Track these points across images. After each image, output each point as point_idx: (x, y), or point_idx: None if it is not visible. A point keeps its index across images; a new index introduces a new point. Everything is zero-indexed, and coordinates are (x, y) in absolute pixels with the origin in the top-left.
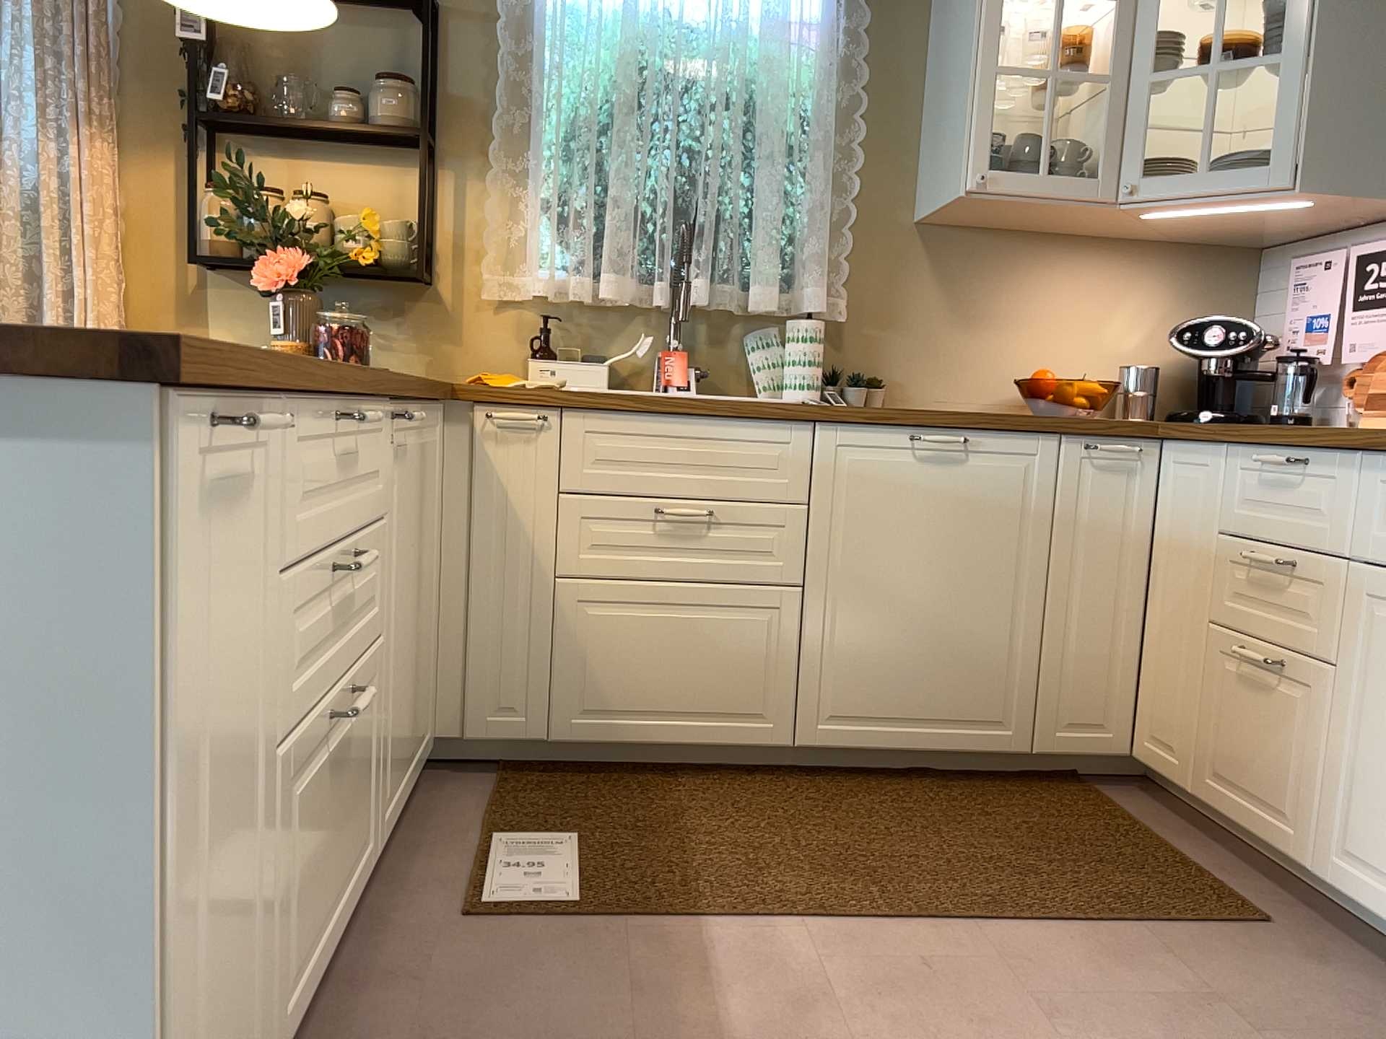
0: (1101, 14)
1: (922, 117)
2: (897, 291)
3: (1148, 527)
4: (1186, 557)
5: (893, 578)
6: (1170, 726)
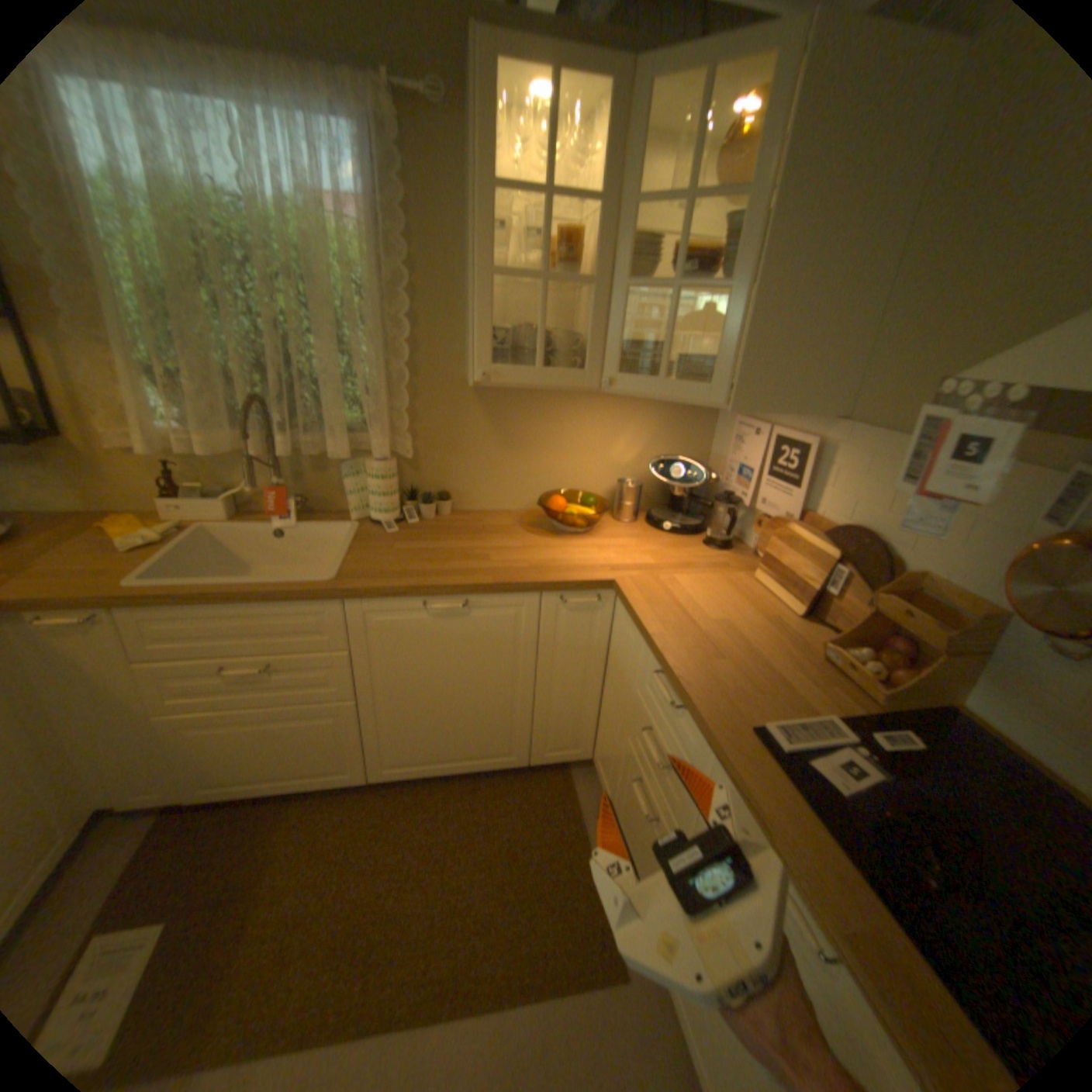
0: (601, 204)
1: (465, 286)
2: (456, 429)
3: (605, 642)
4: (621, 681)
5: (421, 689)
6: (607, 768)
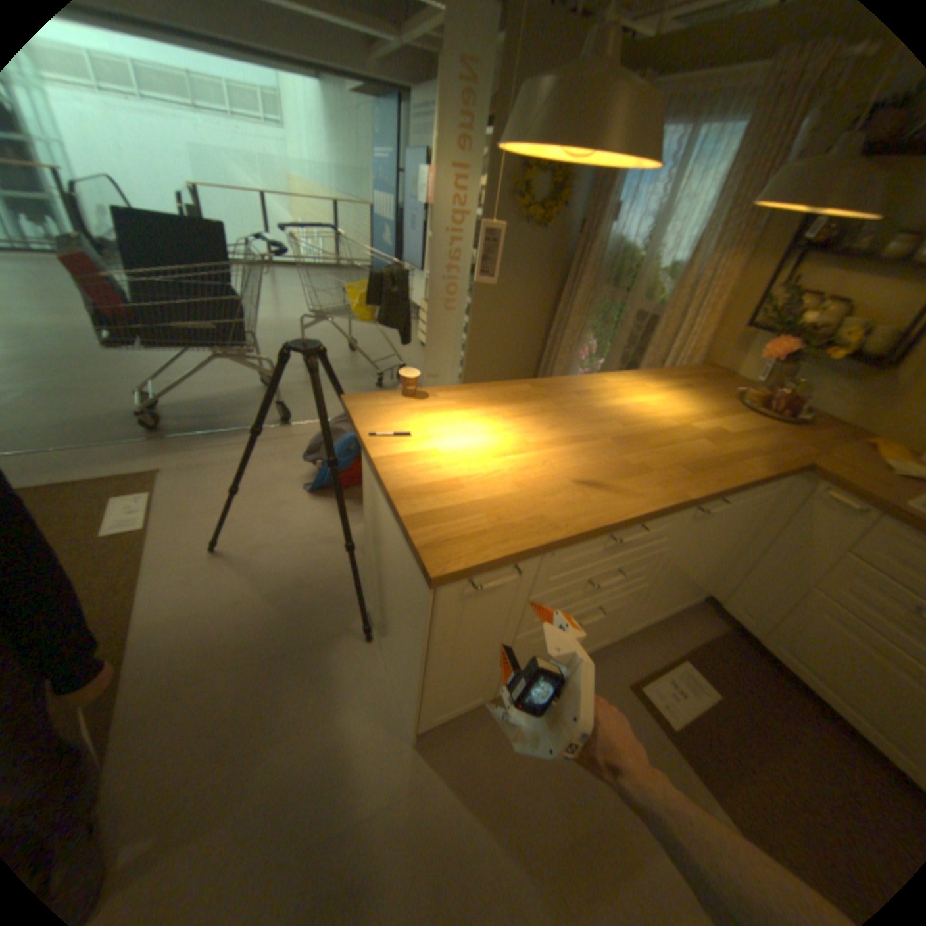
0: None
1: None
2: None
3: None
4: None
5: None
6: None
